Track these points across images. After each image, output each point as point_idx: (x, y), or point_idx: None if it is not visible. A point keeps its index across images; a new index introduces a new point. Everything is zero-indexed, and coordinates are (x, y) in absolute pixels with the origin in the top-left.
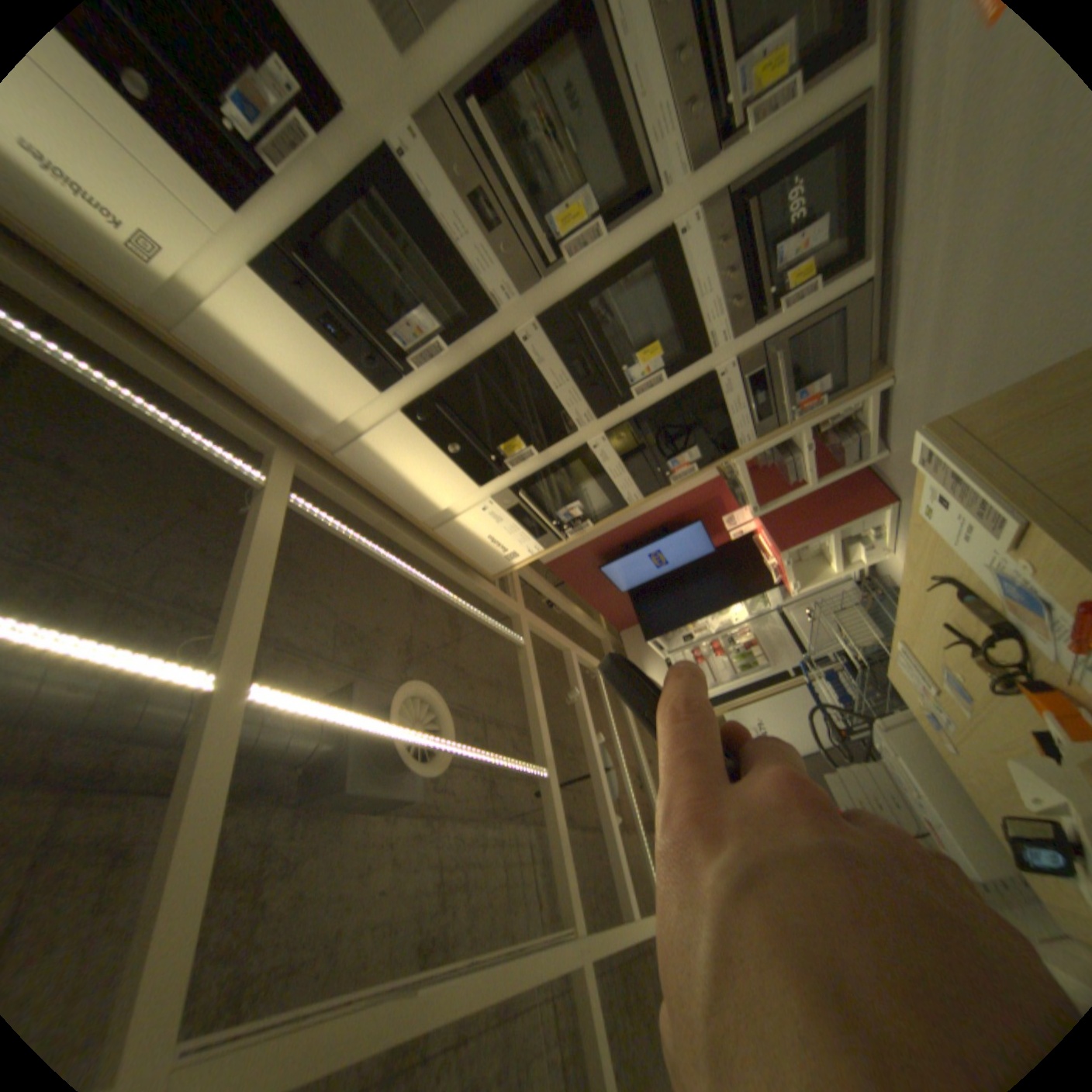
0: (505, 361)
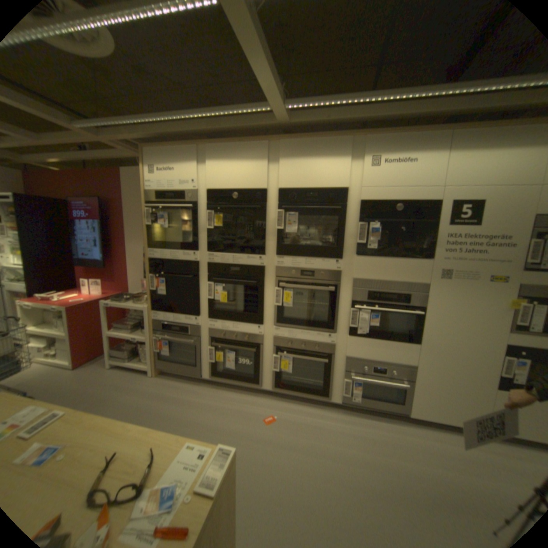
0: (254, 242)
